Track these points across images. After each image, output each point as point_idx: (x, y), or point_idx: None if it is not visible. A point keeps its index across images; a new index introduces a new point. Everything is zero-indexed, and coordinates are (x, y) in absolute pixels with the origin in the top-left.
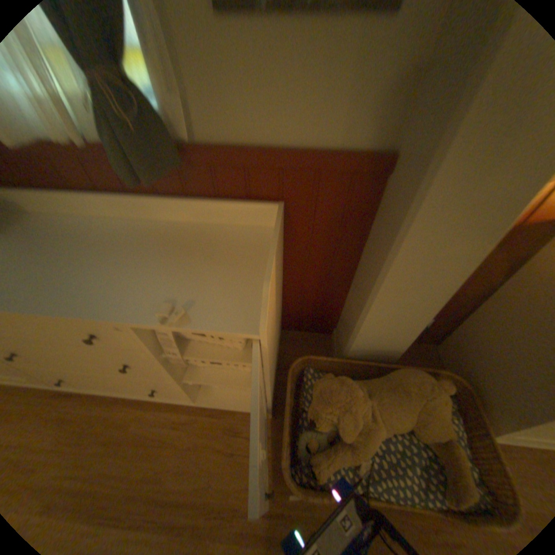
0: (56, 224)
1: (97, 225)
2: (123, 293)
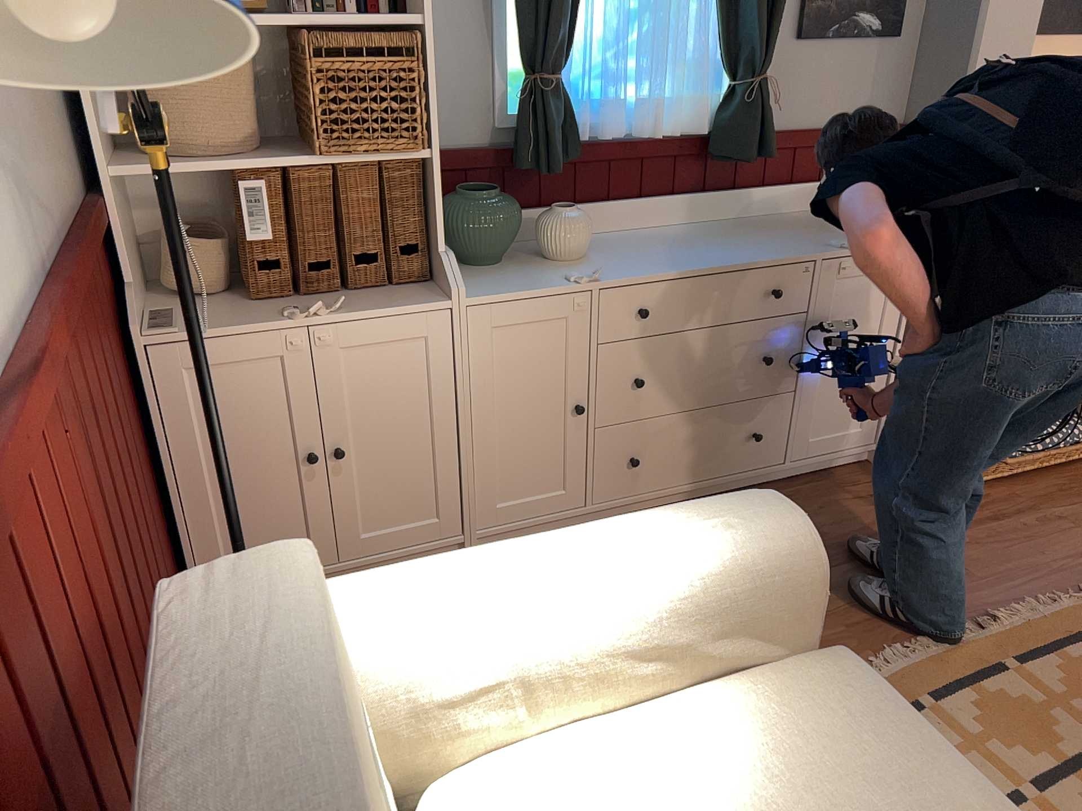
0: (614, 238)
1: (658, 233)
2: (789, 248)
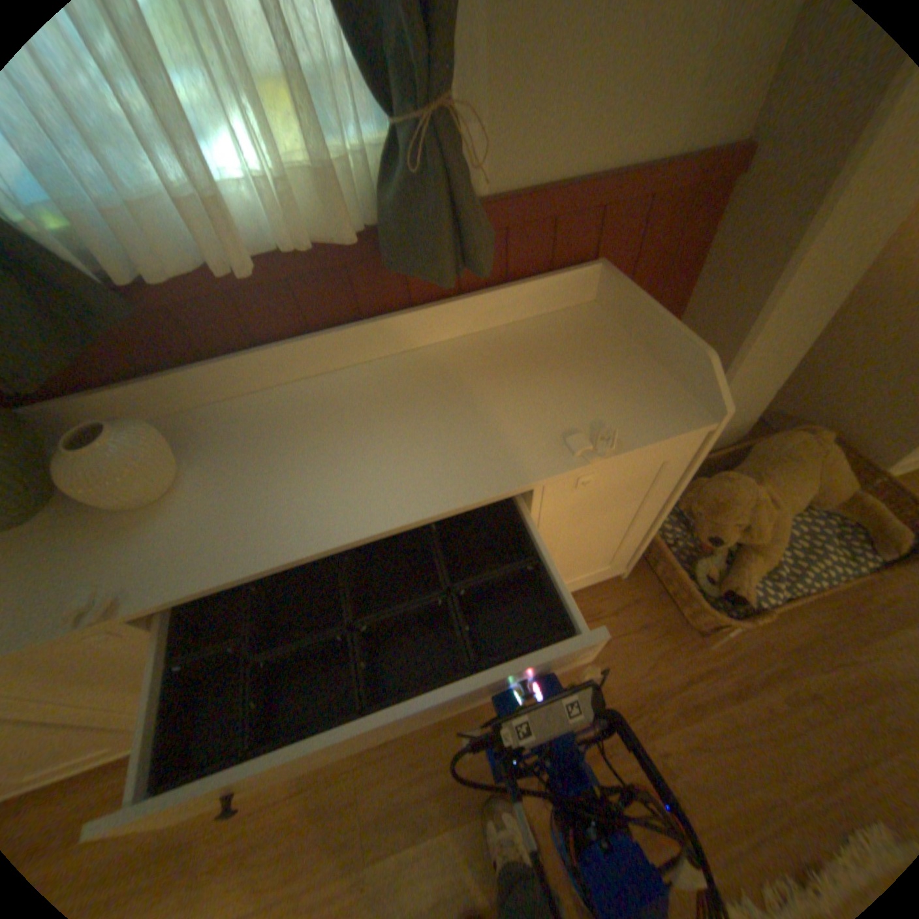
0: (262, 409)
1: (333, 387)
2: (497, 449)
